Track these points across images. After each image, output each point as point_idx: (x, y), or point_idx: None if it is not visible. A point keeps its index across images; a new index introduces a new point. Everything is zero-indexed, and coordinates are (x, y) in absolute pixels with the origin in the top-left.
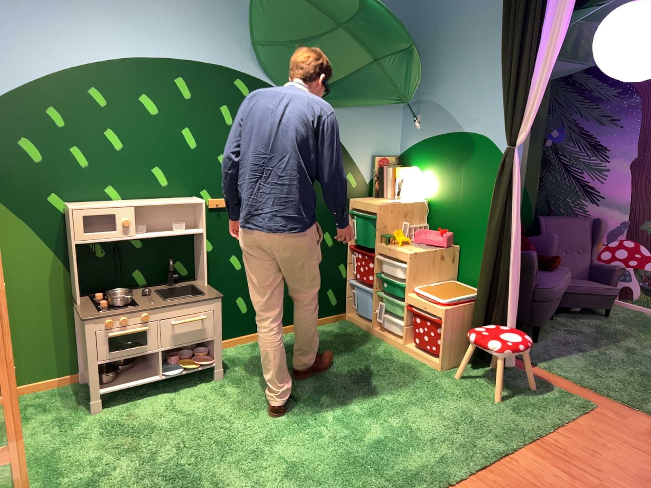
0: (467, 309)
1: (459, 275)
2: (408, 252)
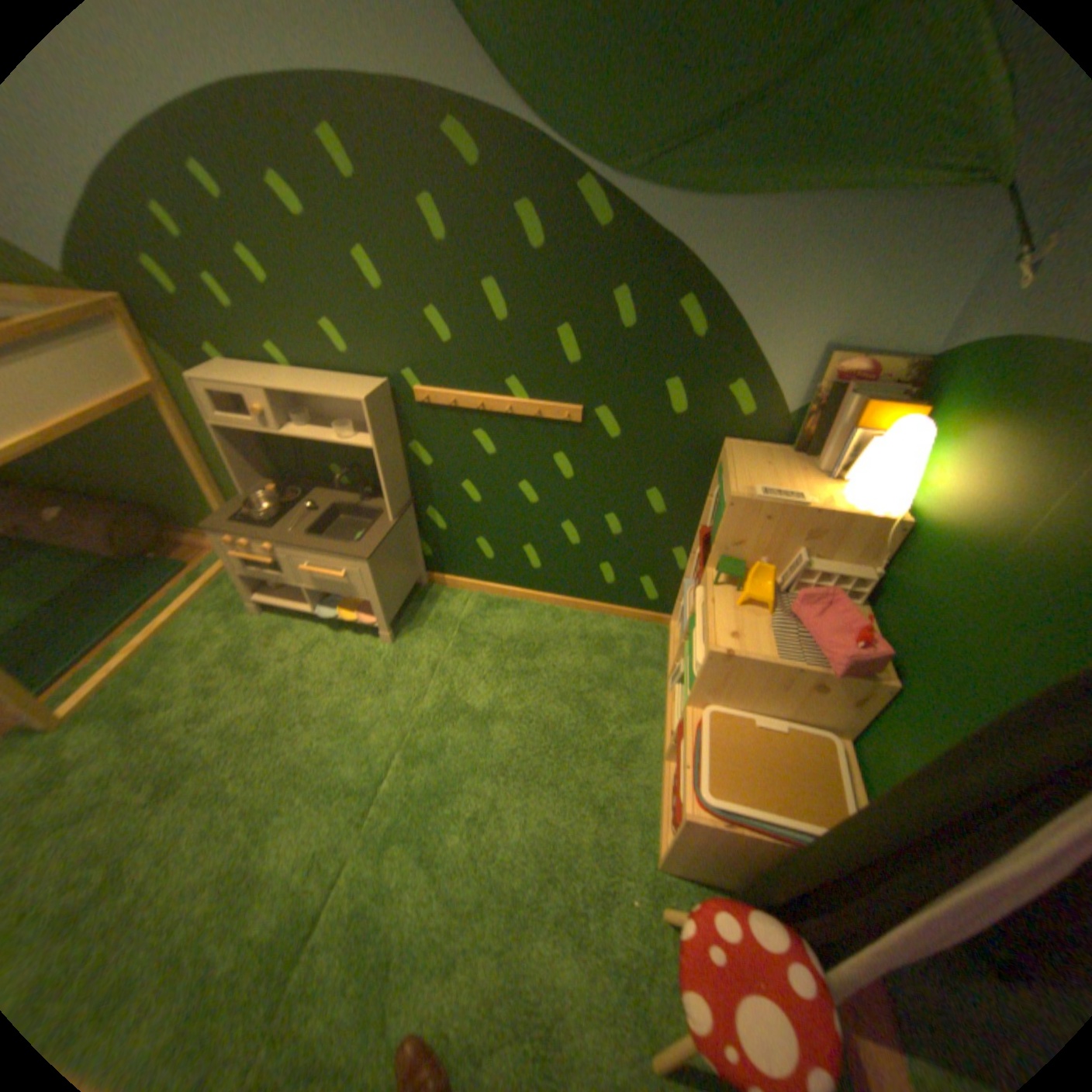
0: (766, 850)
1: (868, 733)
2: (717, 642)
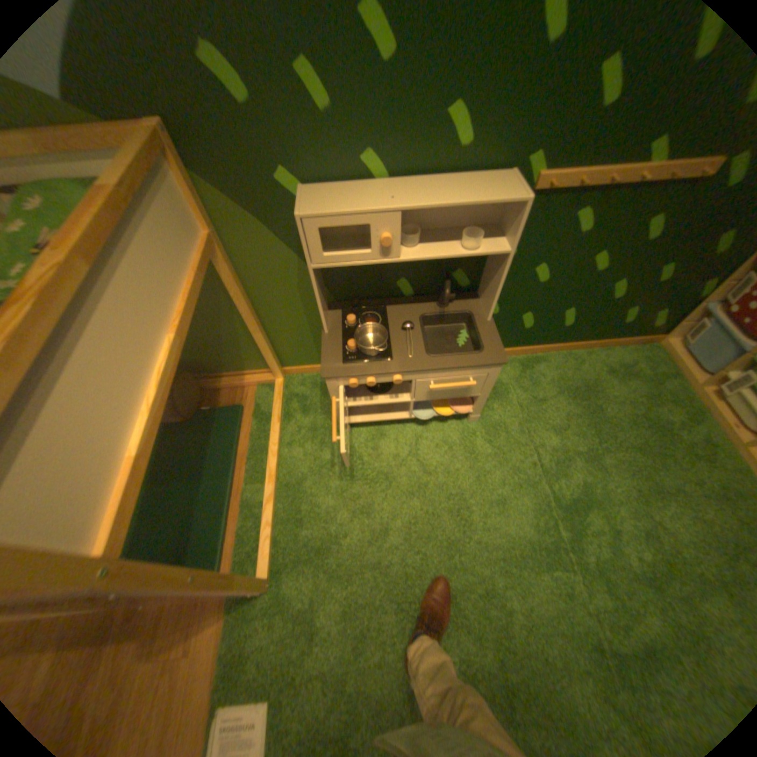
0: None
1: None
2: None
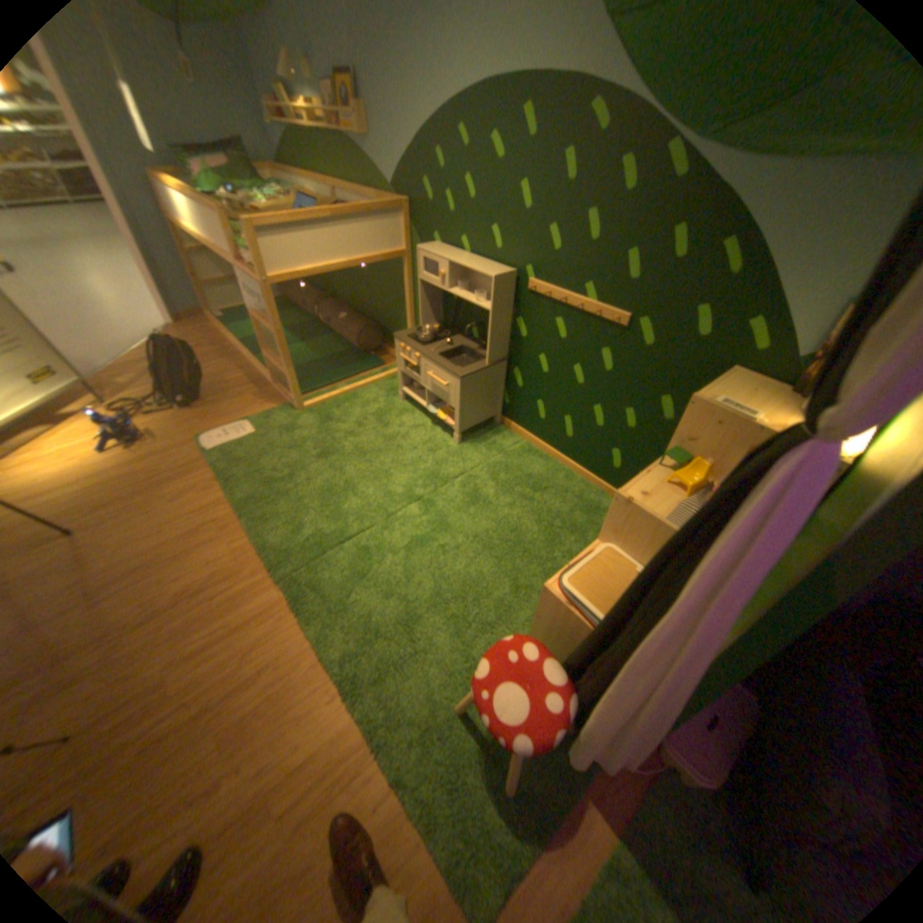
0: (585, 634)
1: None
2: (627, 491)
